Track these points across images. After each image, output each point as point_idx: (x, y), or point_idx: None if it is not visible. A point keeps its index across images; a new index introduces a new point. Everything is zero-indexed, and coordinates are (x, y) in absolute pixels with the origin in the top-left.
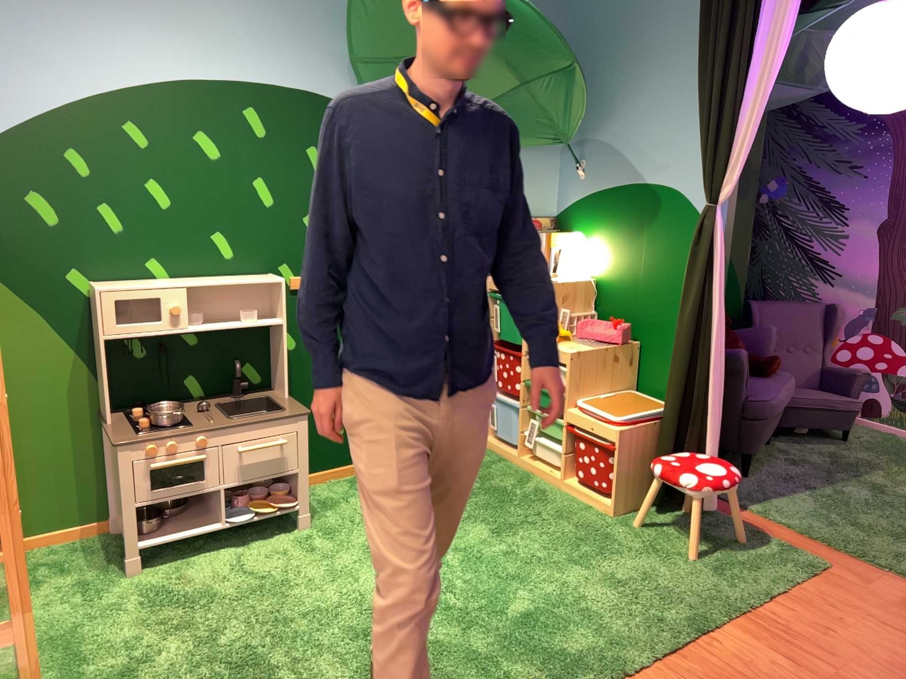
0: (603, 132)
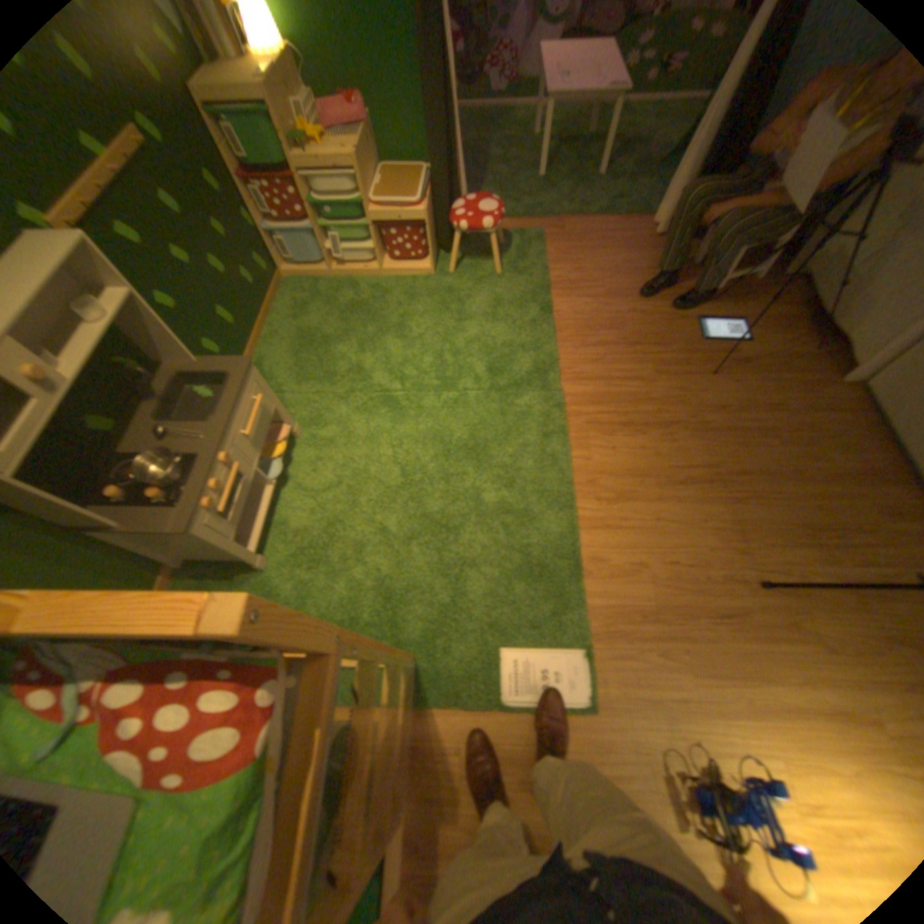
0: None
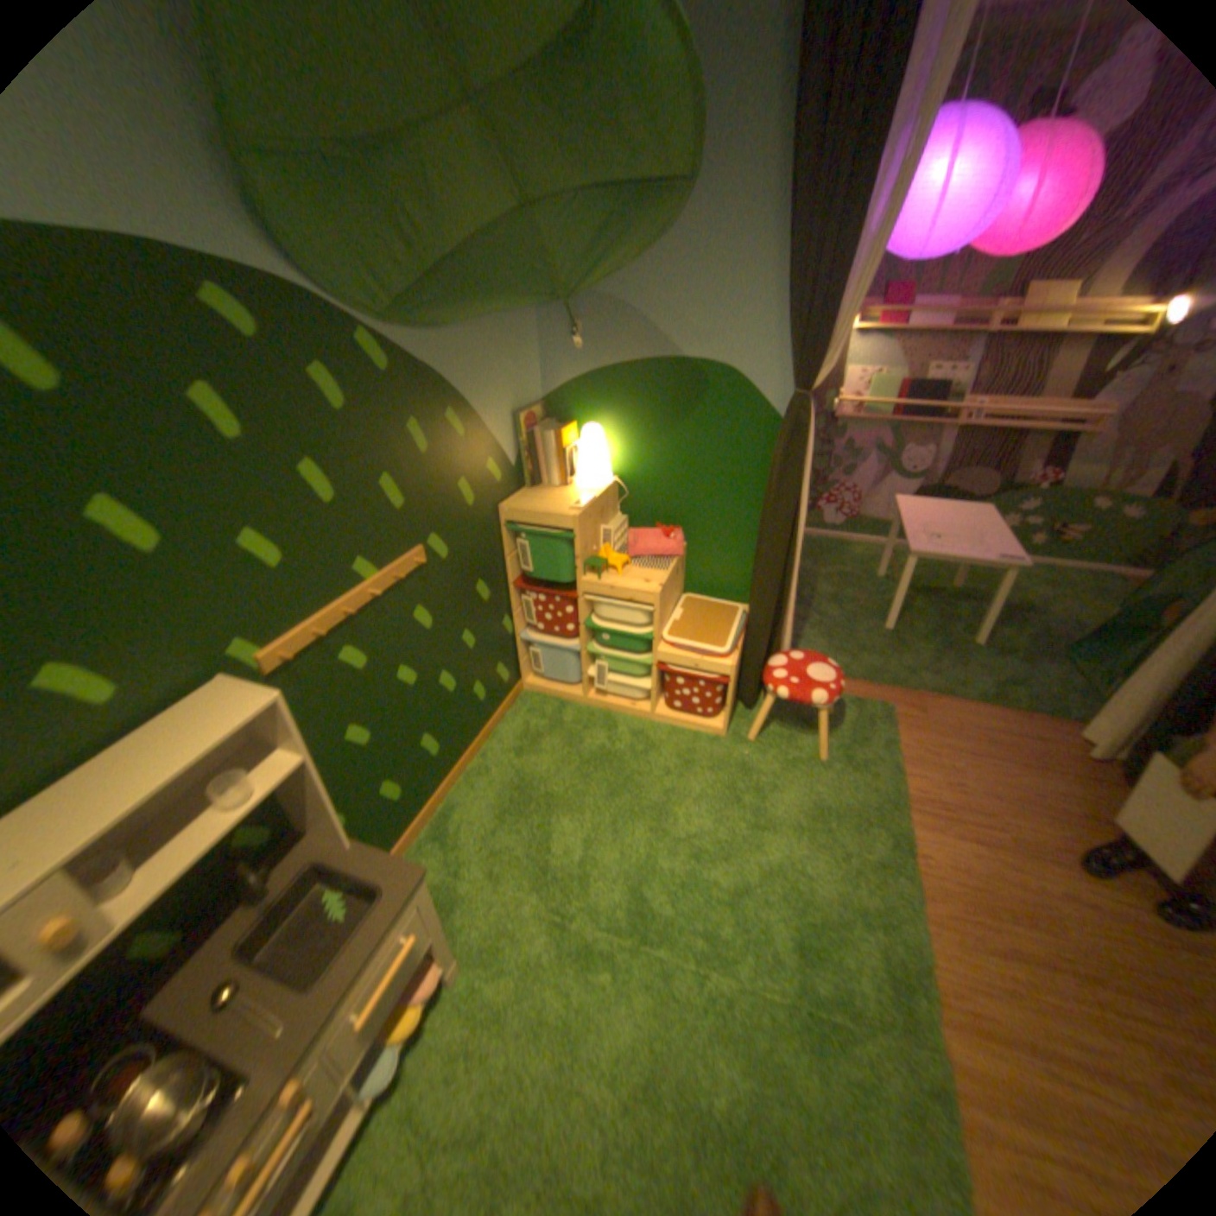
0: (608, 282)
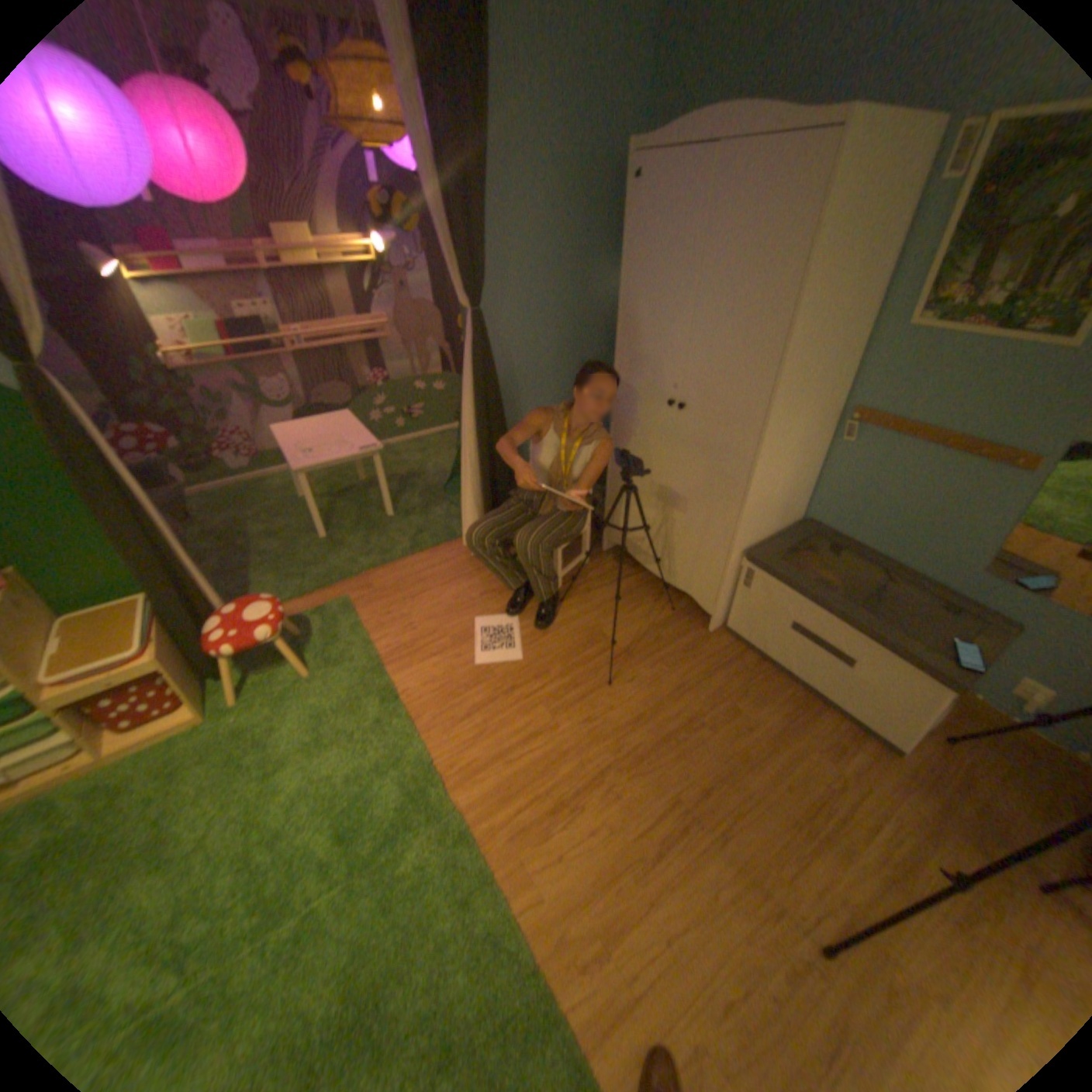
0: None
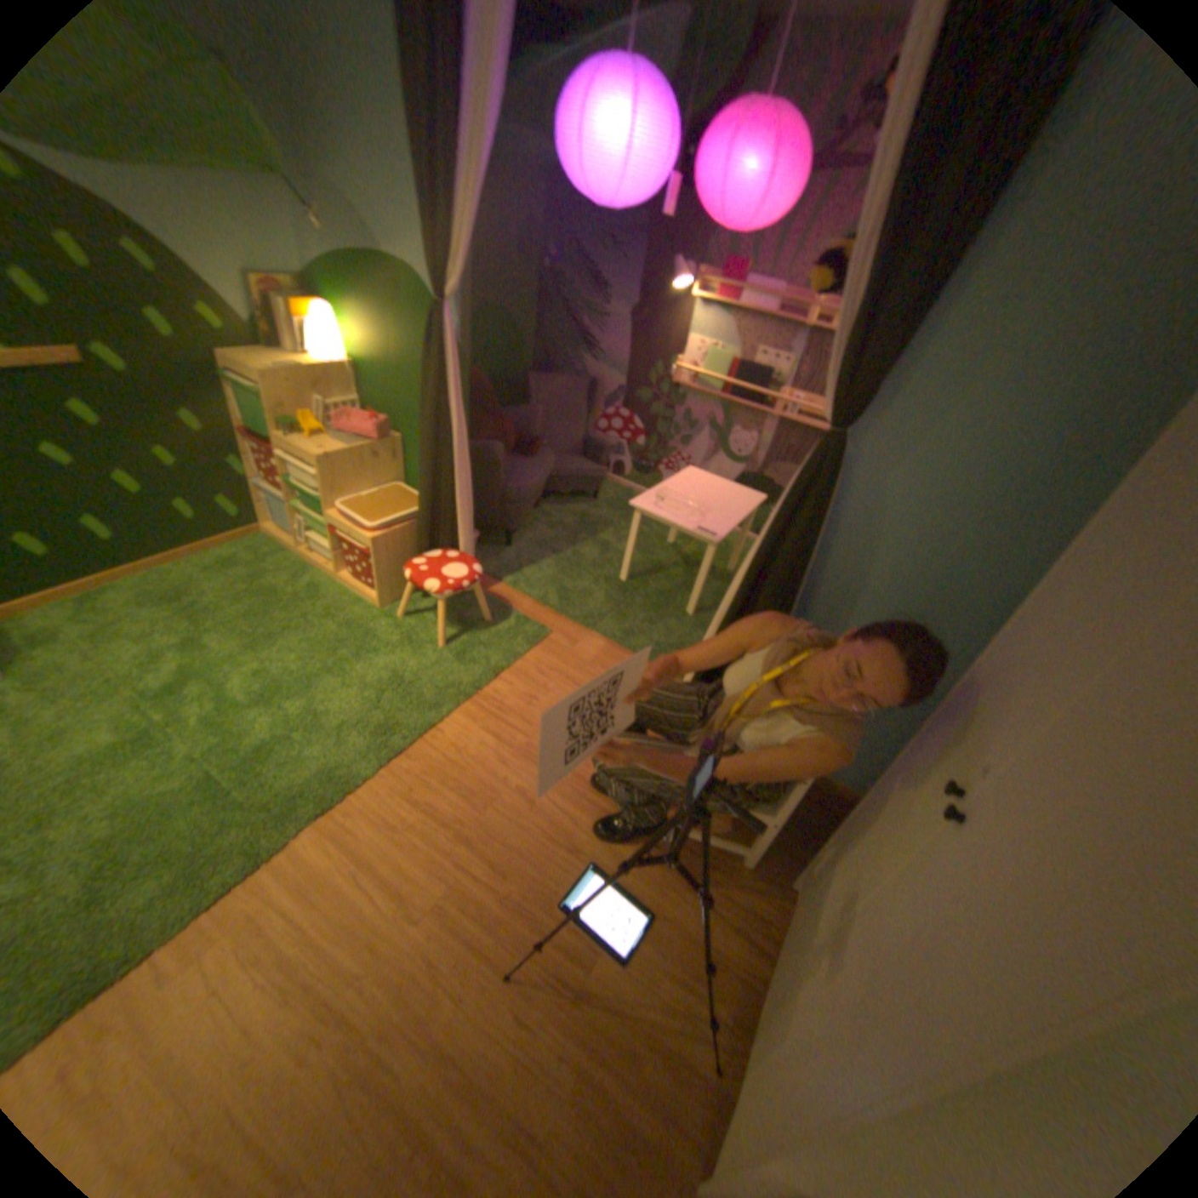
0: (329, 170)
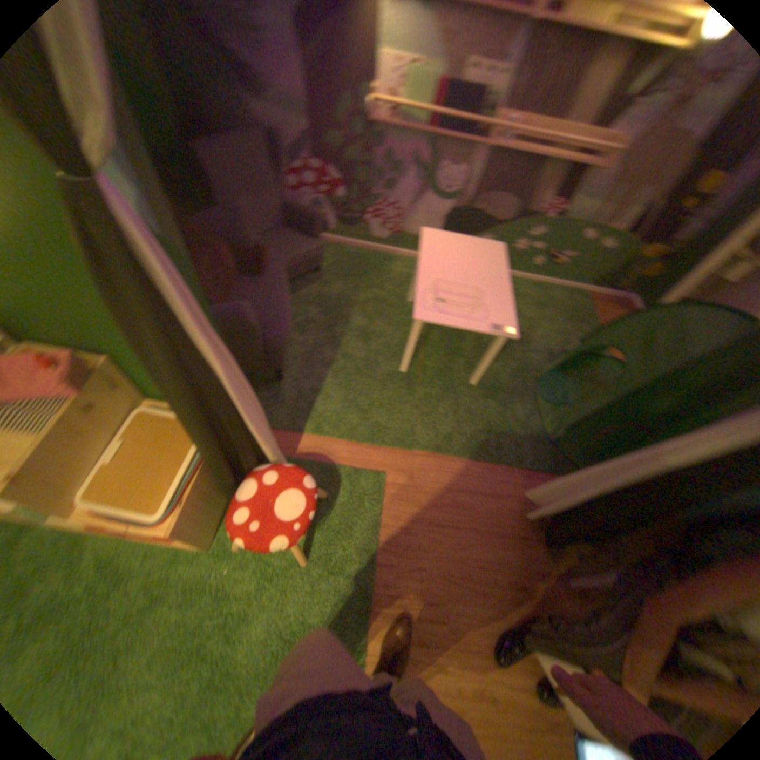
0: None
